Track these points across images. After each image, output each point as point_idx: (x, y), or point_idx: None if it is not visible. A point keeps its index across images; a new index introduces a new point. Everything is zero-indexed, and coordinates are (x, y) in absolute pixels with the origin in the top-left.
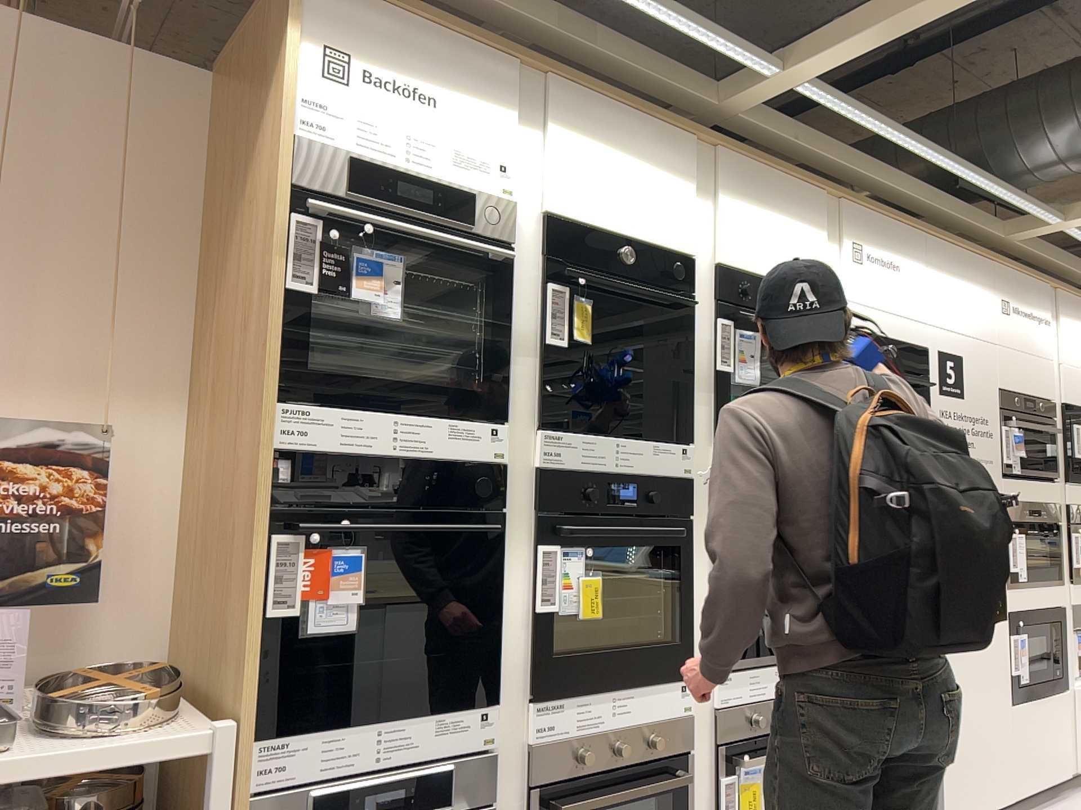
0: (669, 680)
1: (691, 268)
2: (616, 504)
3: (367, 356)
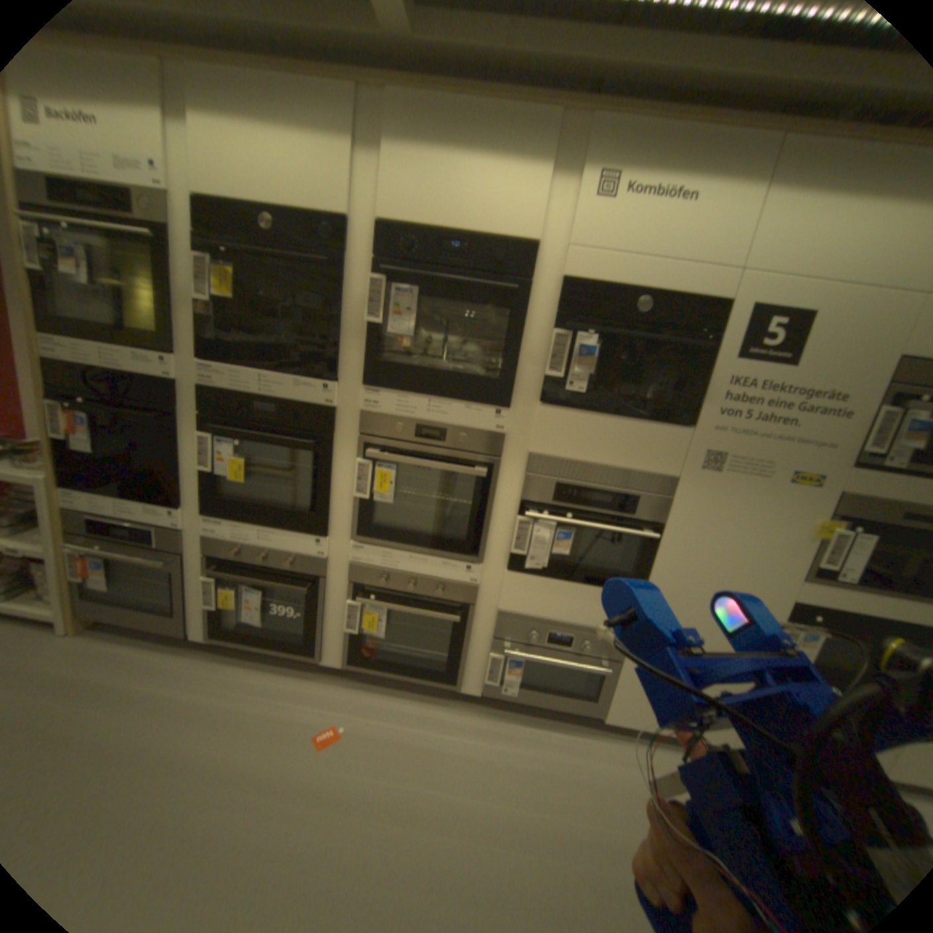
0: (305, 534)
1: (342, 226)
2: (260, 416)
3: (97, 308)
